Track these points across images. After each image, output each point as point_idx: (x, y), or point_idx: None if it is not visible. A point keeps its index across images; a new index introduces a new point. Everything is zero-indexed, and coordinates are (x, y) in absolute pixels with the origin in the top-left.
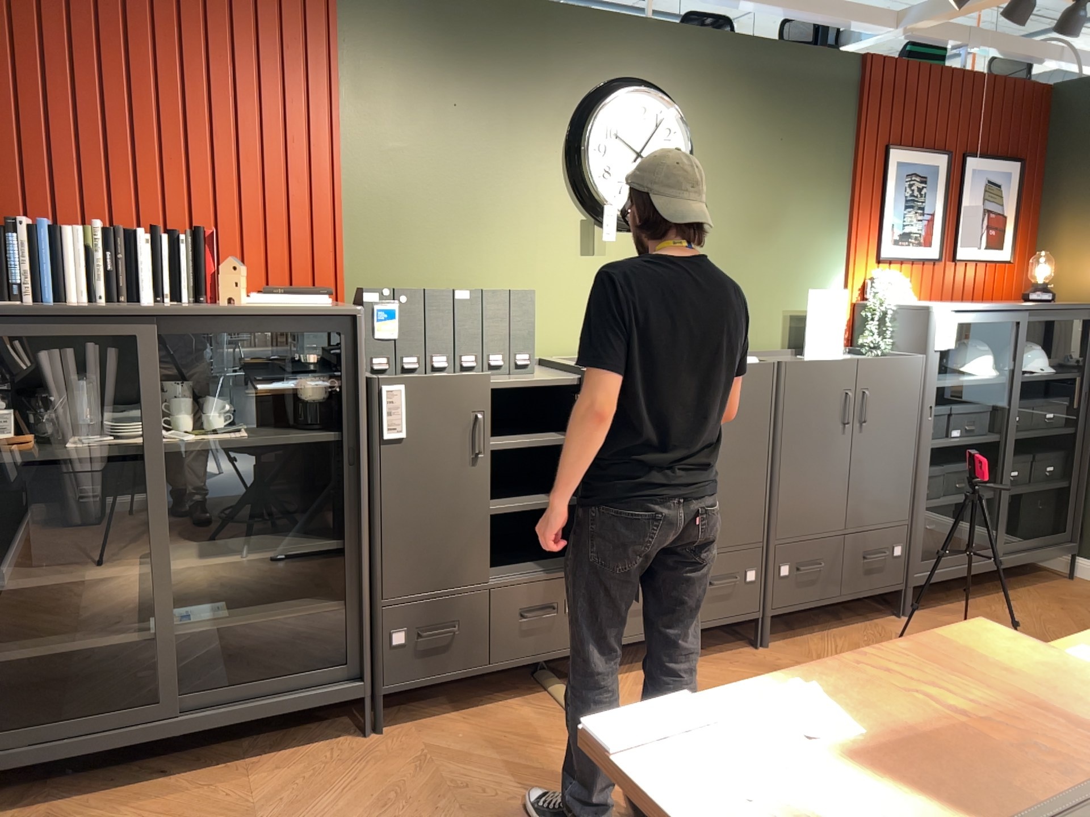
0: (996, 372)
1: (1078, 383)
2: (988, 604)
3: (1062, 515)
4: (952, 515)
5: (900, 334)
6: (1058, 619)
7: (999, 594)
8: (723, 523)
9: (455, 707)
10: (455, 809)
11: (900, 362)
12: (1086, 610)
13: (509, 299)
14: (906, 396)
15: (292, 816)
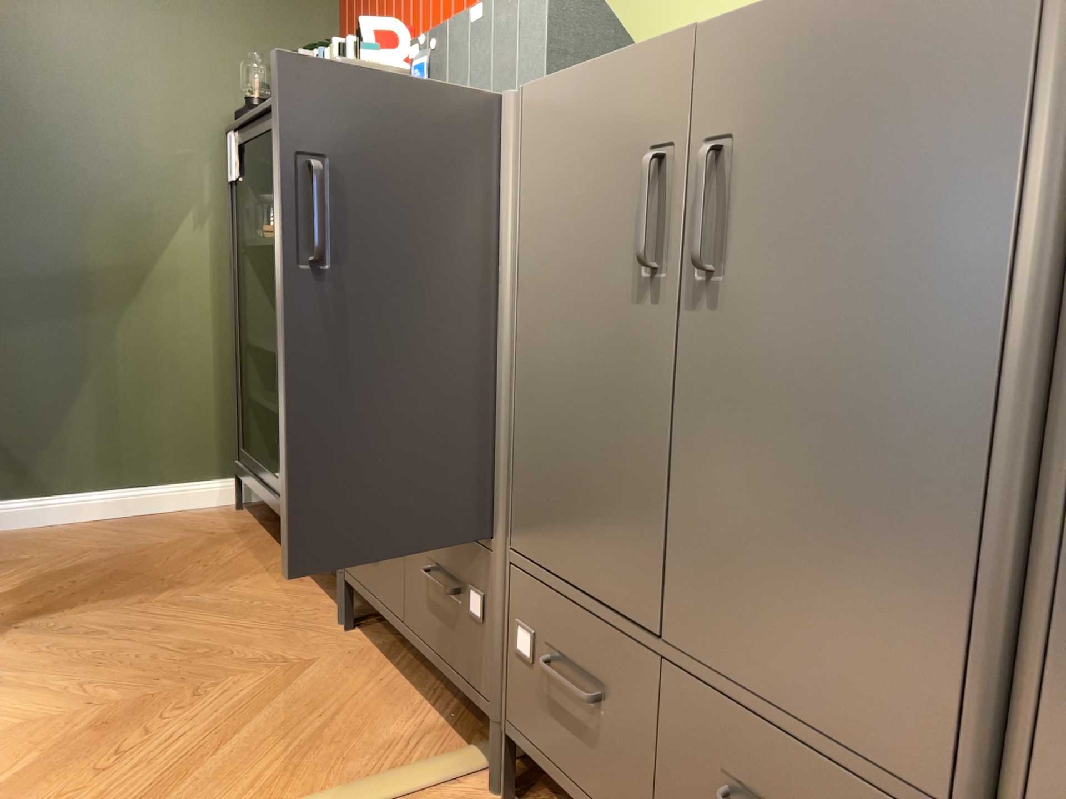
0: None
1: None
2: None
3: None
4: None
5: None
6: None
7: None
8: (773, 607)
9: (411, 672)
10: (151, 694)
11: None
12: None
13: (518, 2)
14: None
15: (192, 609)
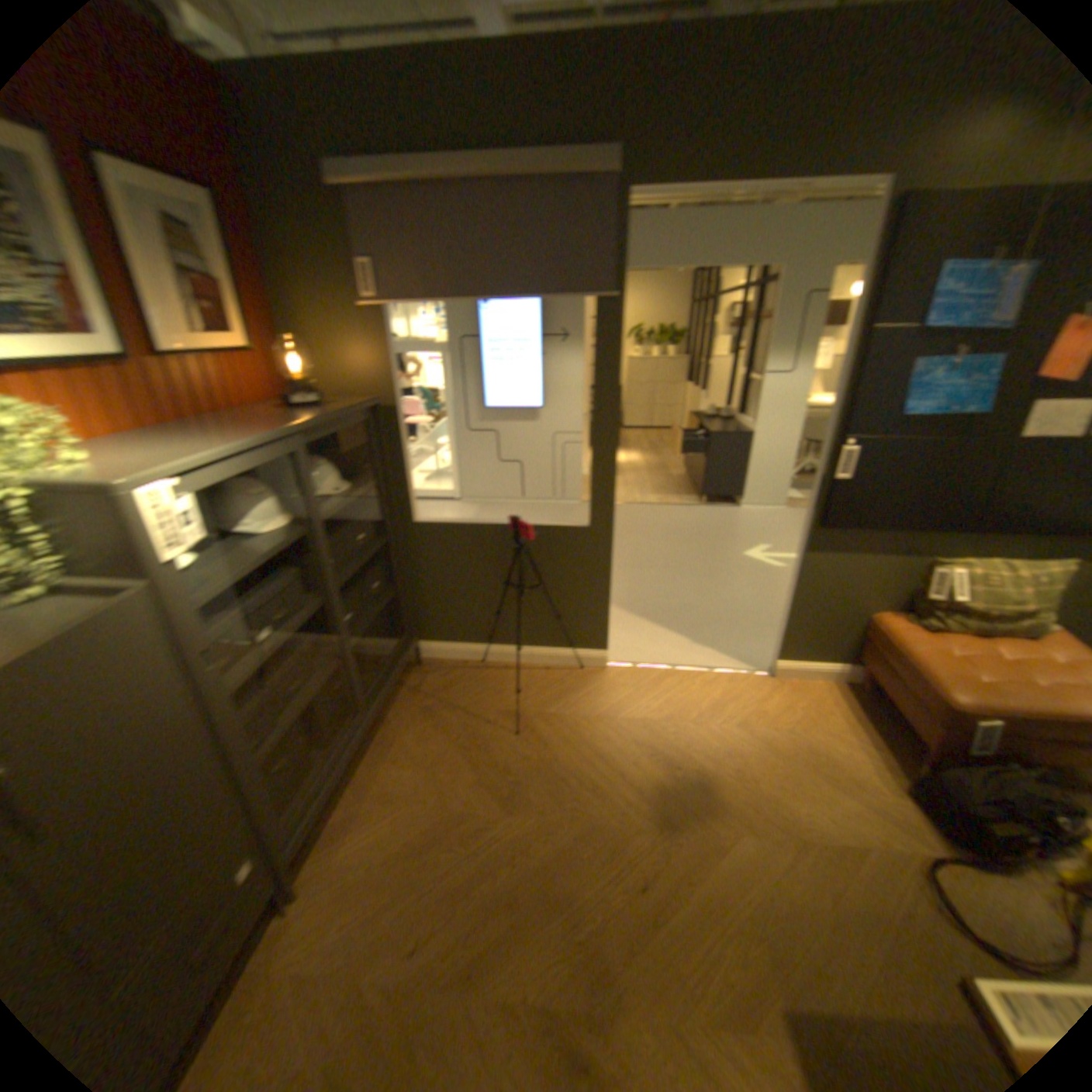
0: (290, 519)
1: (376, 487)
2: (373, 776)
3: (398, 616)
4: (301, 723)
5: (79, 543)
6: (441, 752)
7: (376, 742)
8: None
9: None
10: None
11: (88, 634)
12: (454, 716)
13: None
14: (143, 679)
15: None
